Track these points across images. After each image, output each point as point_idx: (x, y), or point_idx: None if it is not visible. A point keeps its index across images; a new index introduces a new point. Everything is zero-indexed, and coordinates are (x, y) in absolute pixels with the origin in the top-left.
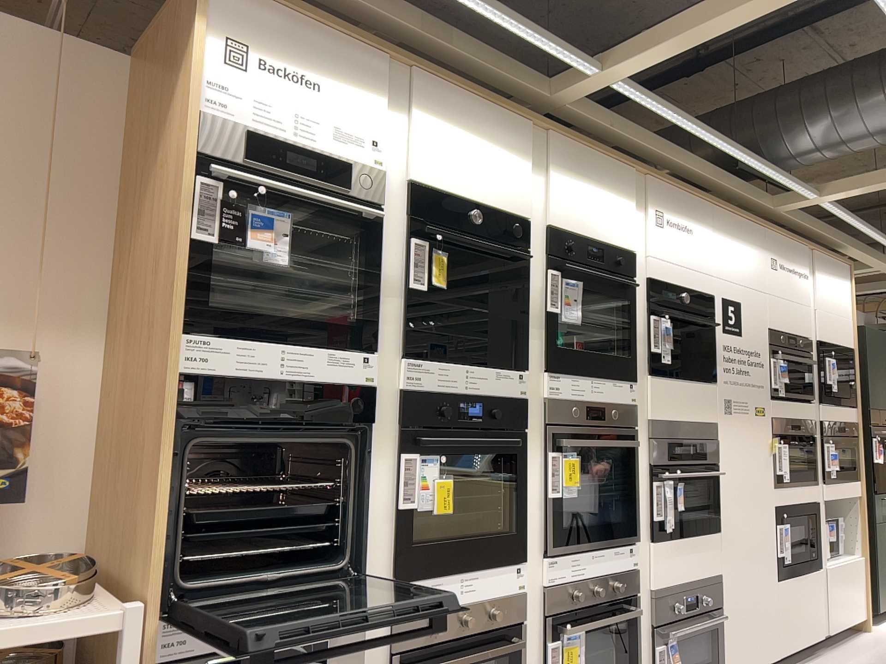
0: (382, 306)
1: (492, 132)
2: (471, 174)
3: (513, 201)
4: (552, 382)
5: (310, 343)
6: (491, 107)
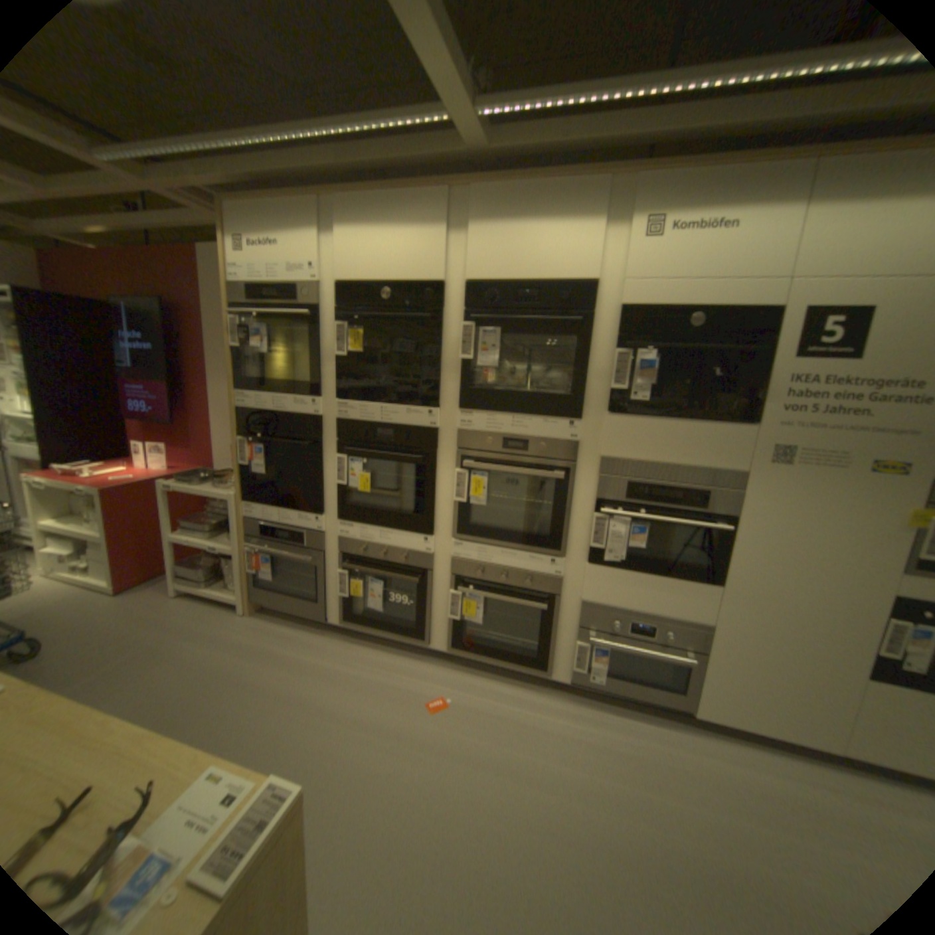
0: (322, 371)
1: (402, 212)
2: (381, 258)
3: (425, 269)
4: (467, 420)
5: (282, 395)
6: (398, 188)
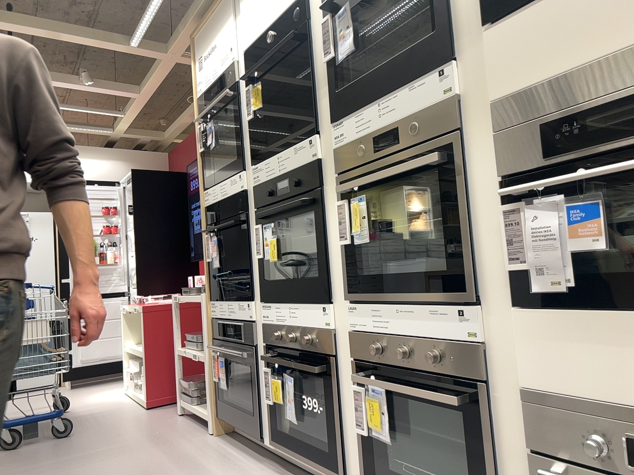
0: (243, 140)
1: None
2: (265, 6)
3: None
4: (339, 130)
5: (224, 178)
6: None
